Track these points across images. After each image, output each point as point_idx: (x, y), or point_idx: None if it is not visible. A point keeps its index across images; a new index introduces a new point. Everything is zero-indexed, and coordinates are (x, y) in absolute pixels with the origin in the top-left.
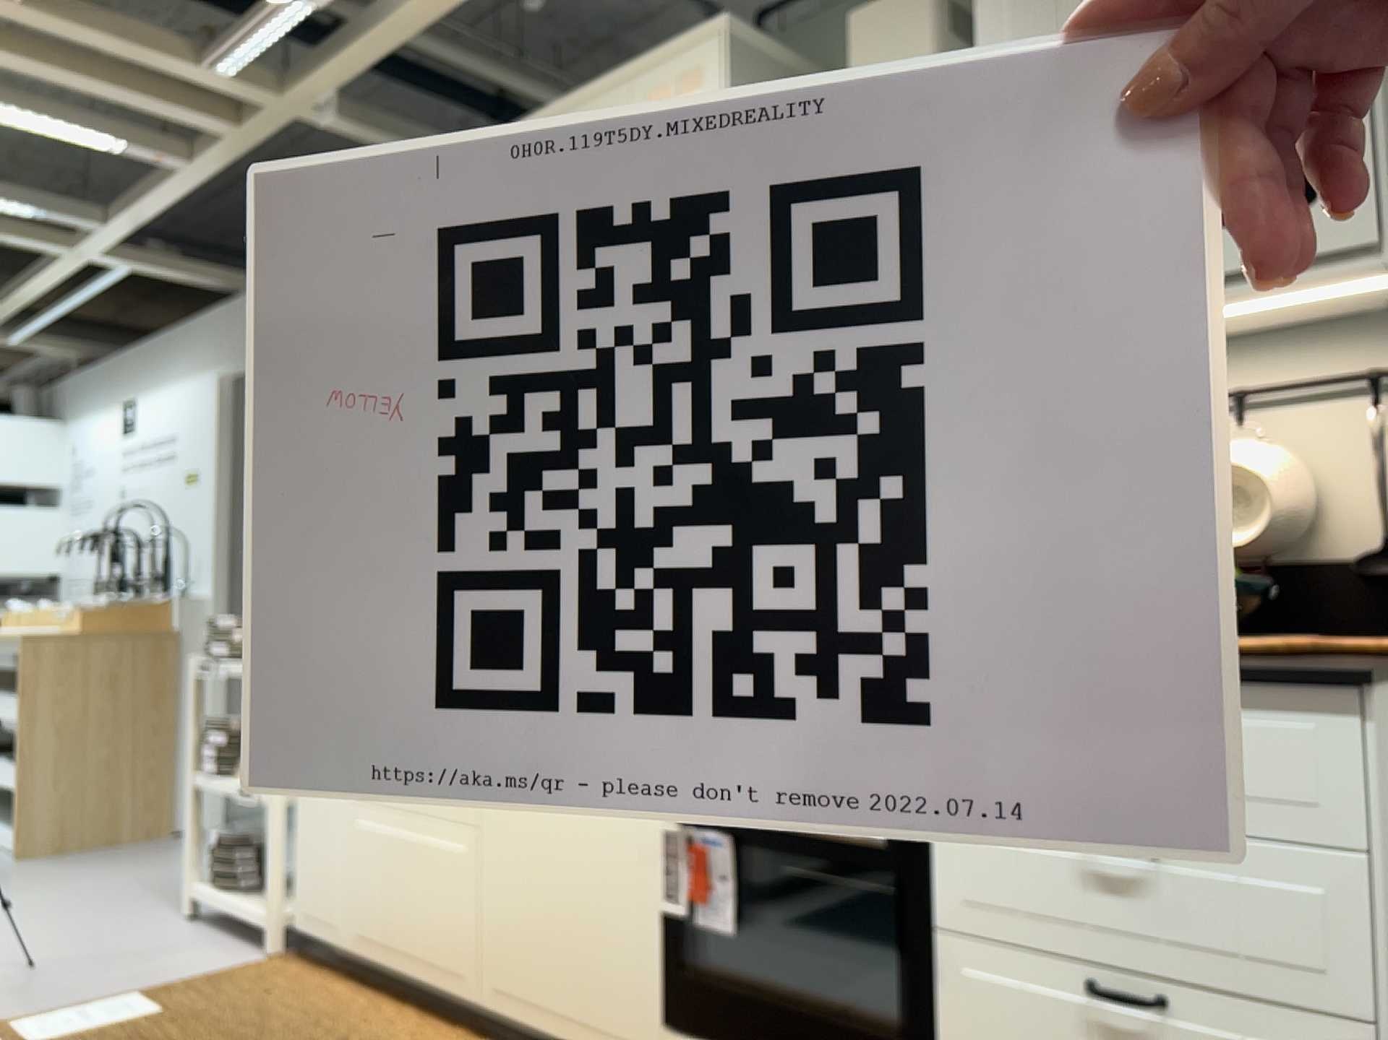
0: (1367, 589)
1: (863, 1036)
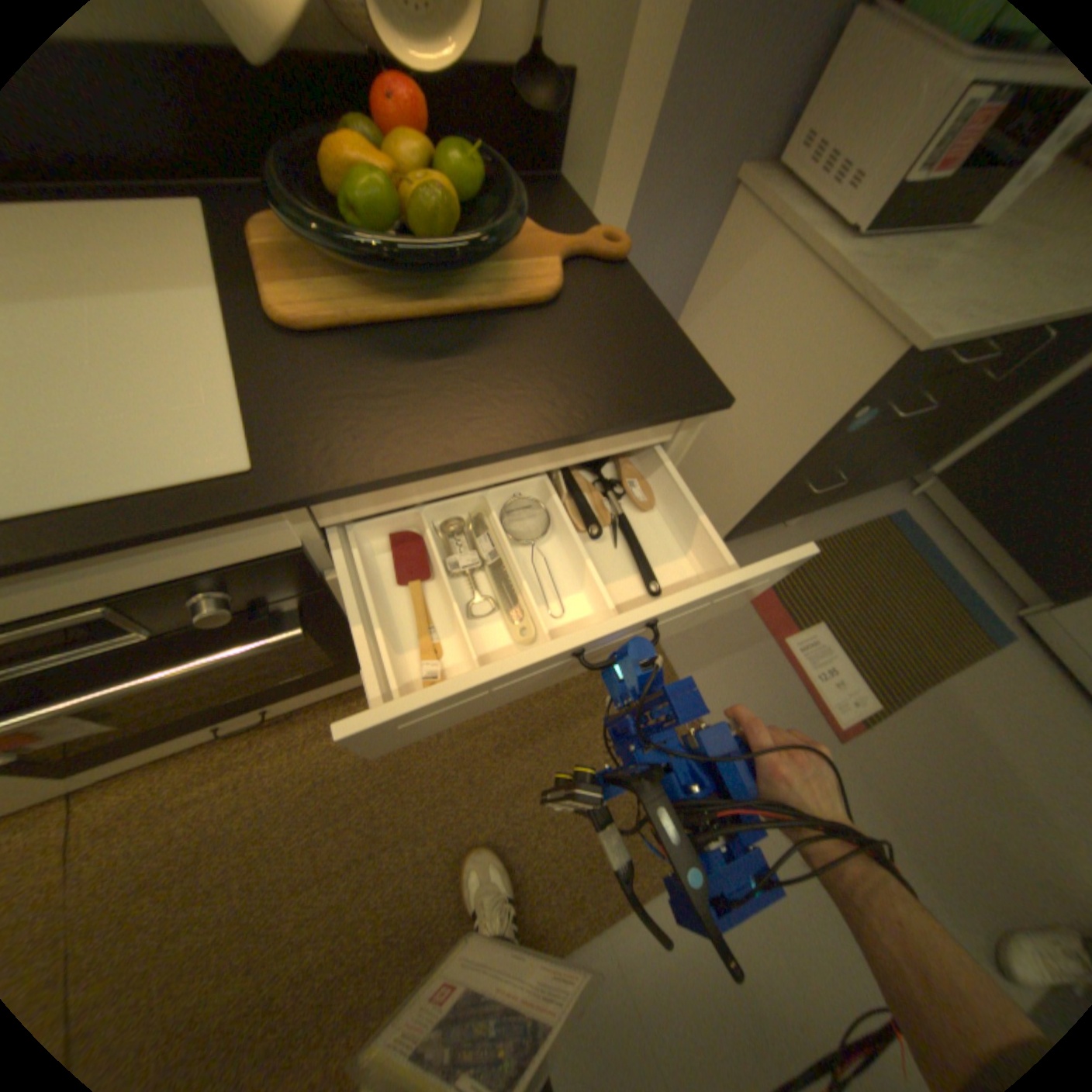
0: (509, 104)
1: (298, 678)
